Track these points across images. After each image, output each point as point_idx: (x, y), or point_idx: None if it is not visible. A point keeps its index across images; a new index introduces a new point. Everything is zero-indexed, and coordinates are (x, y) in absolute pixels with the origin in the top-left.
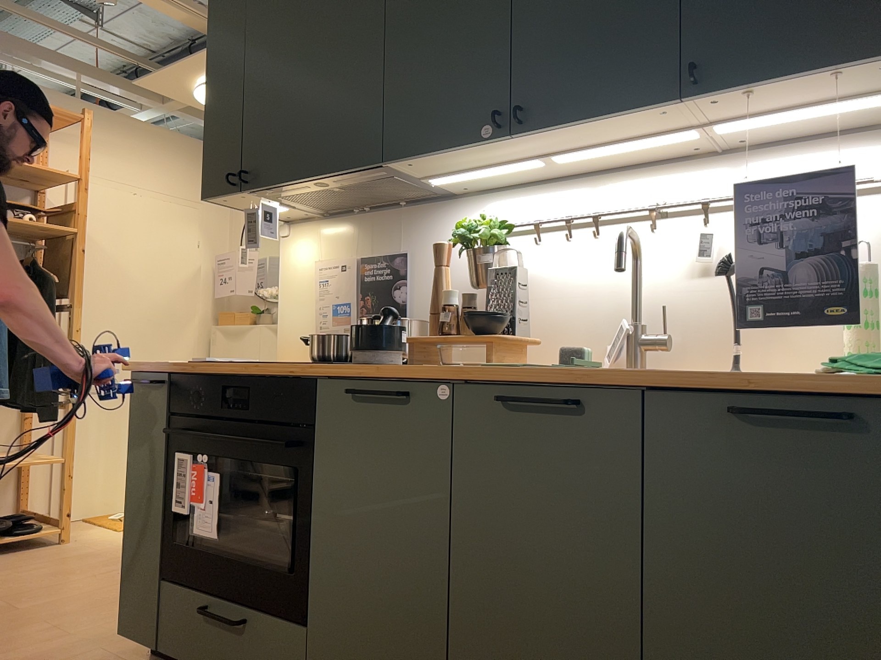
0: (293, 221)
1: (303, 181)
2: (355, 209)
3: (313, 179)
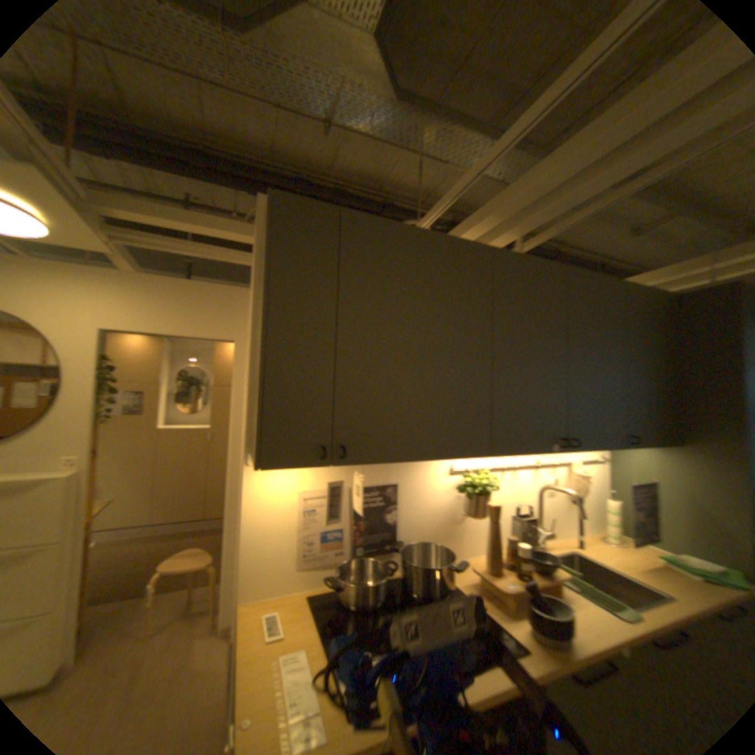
0: None
1: (407, 461)
2: None
3: (420, 460)
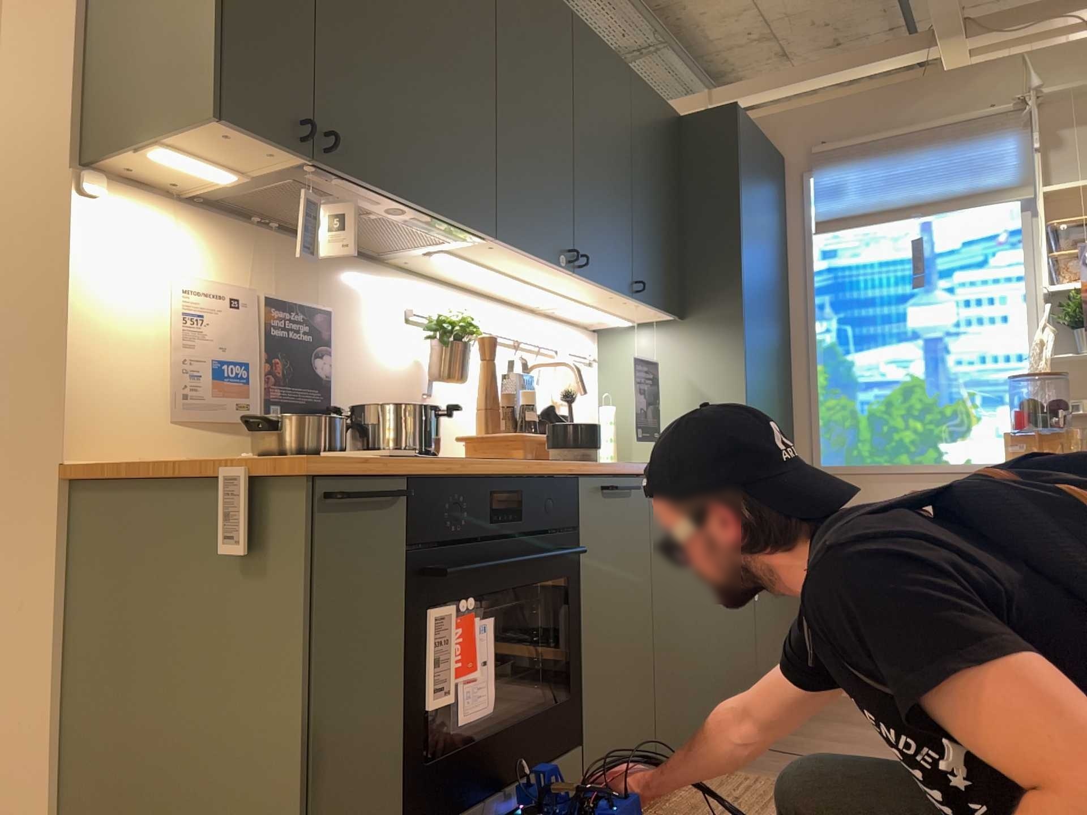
0: (104, 172)
1: (398, 201)
2: (260, 217)
3: (414, 207)
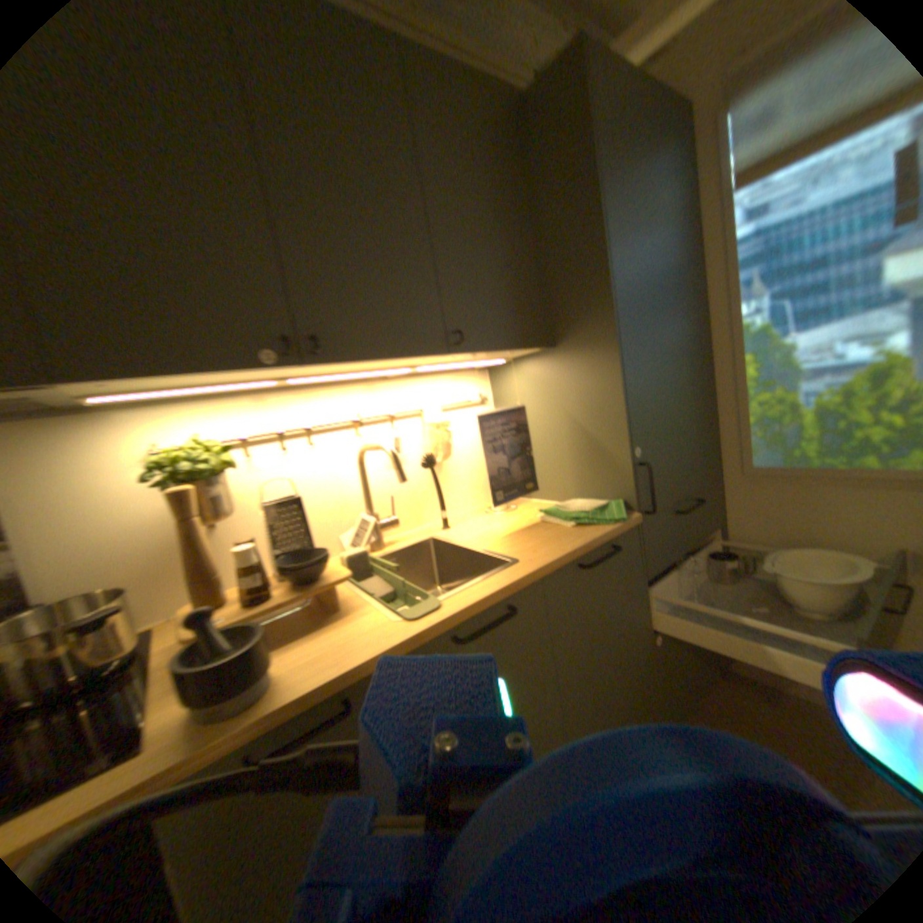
0: None
1: None
2: None
3: None
